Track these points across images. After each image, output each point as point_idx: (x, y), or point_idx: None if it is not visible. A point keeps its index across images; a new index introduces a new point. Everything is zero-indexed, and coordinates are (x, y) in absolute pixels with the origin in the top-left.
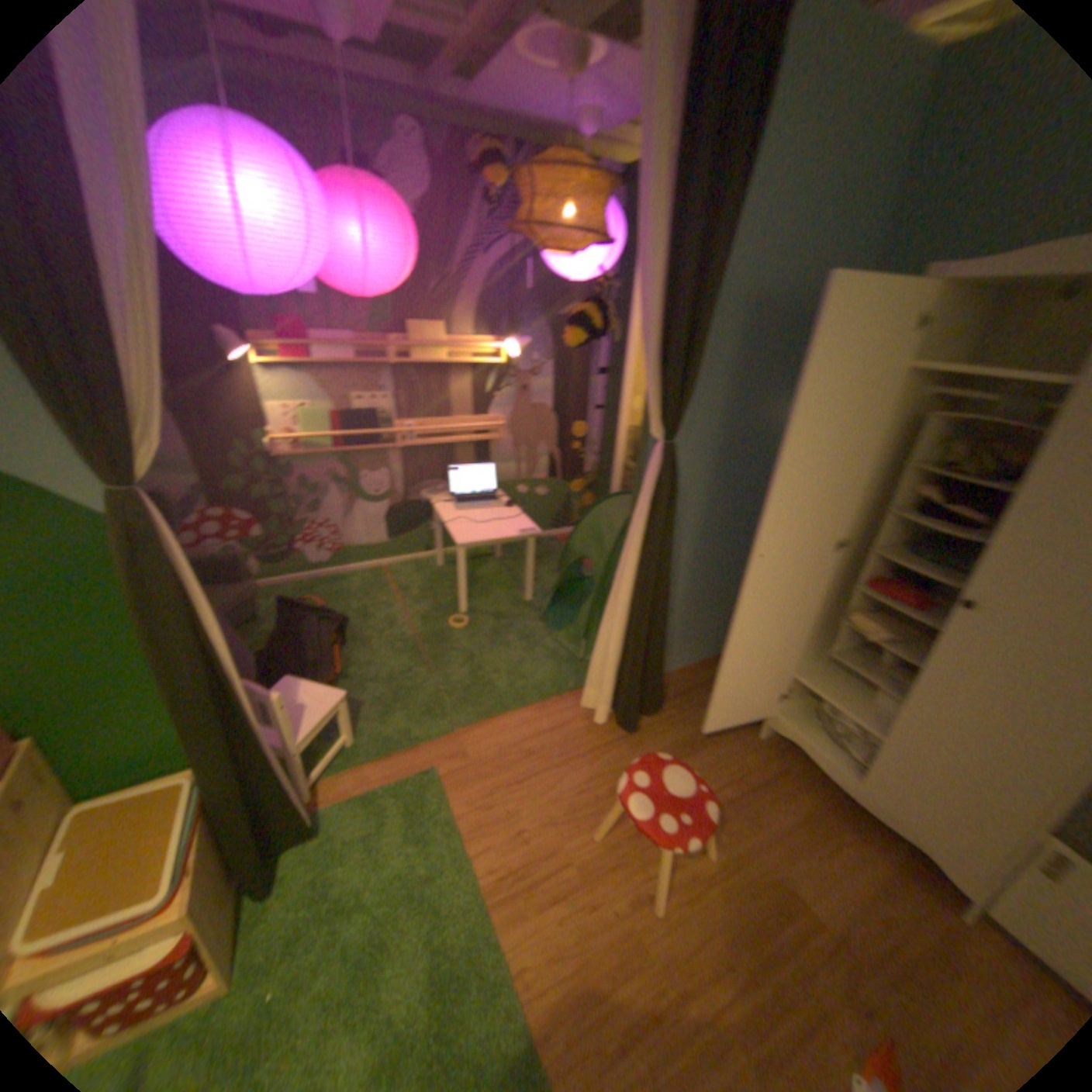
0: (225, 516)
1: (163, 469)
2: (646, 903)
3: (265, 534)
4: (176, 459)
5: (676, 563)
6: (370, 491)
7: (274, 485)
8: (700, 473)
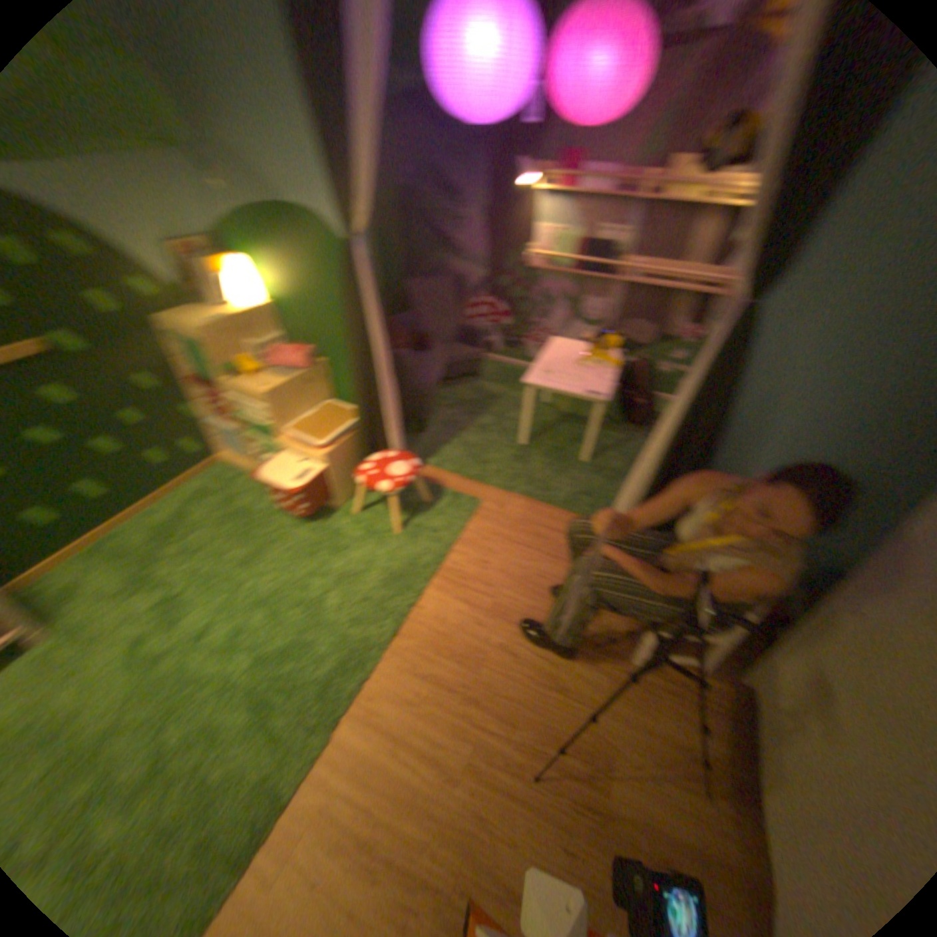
0: (489, 305)
1: (468, 263)
2: (506, 654)
3: (507, 326)
4: (475, 258)
5: (749, 460)
6: (584, 315)
7: (522, 291)
8: (821, 364)
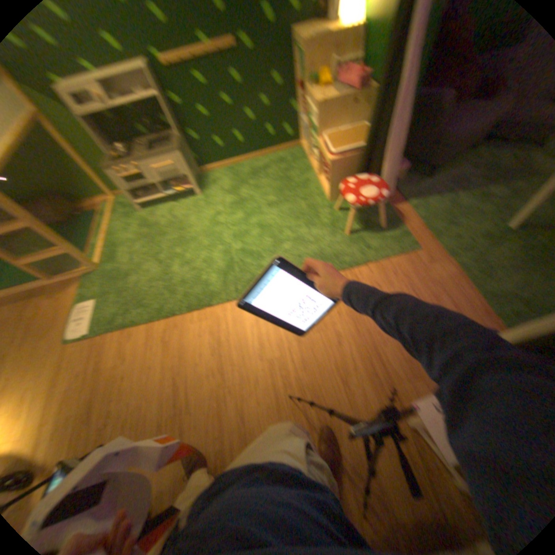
0: None
1: None
2: (337, 340)
3: None
4: None
5: None
6: None
7: None
8: None
